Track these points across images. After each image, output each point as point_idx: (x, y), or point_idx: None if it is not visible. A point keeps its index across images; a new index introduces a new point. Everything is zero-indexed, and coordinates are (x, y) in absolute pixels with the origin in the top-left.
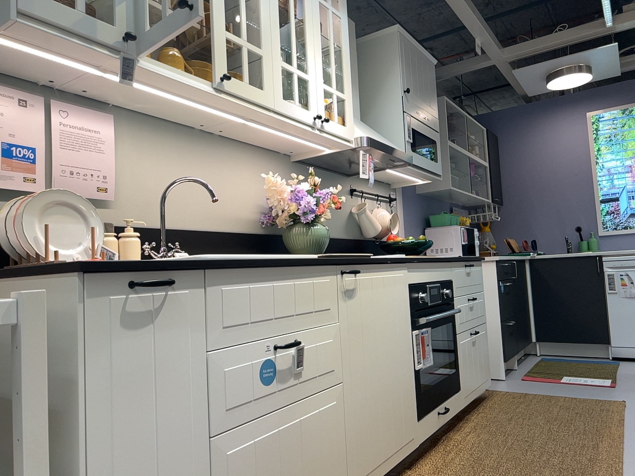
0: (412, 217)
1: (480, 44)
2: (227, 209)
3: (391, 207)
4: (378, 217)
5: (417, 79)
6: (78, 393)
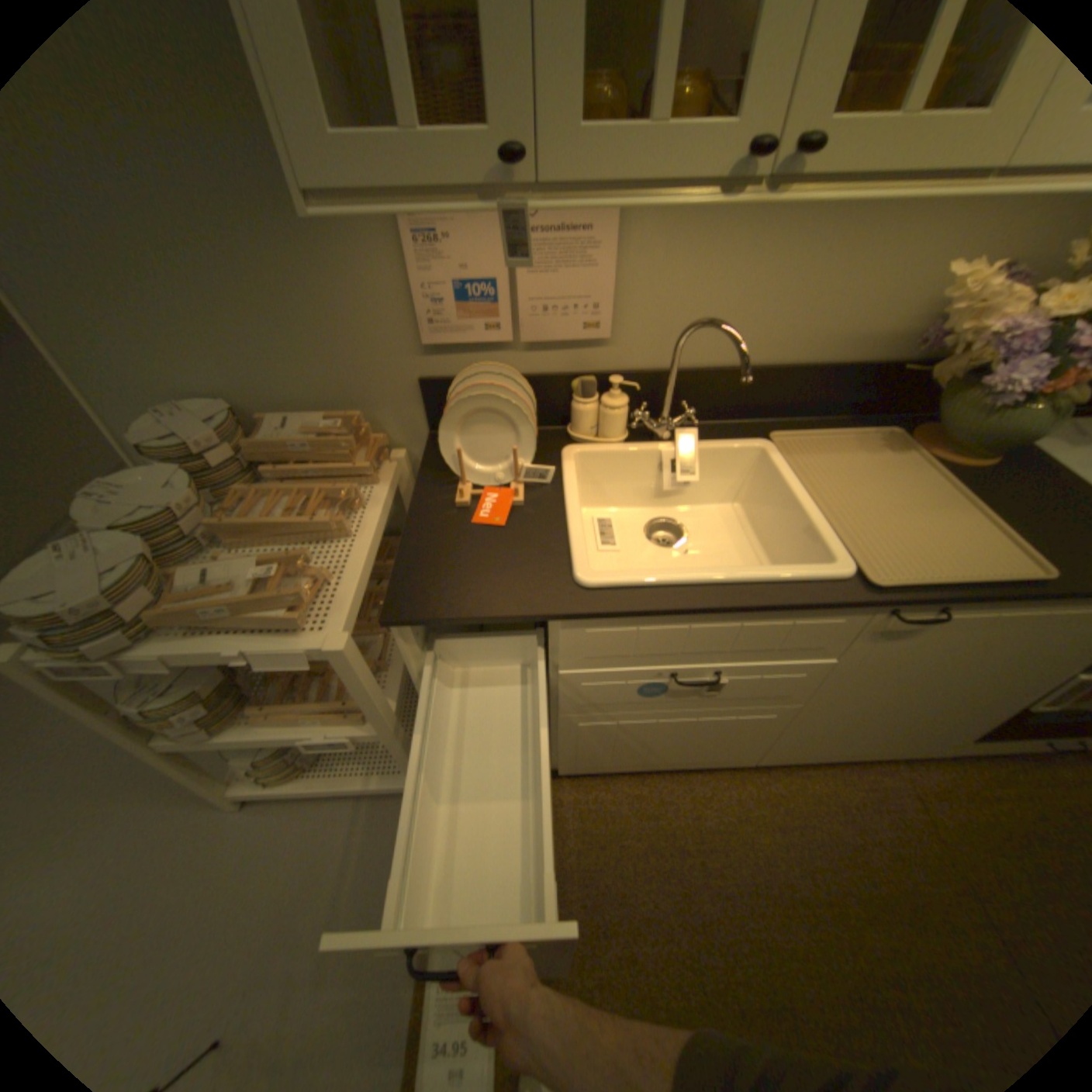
0: None
1: None
2: (844, 320)
3: None
4: None
5: None
6: (419, 683)
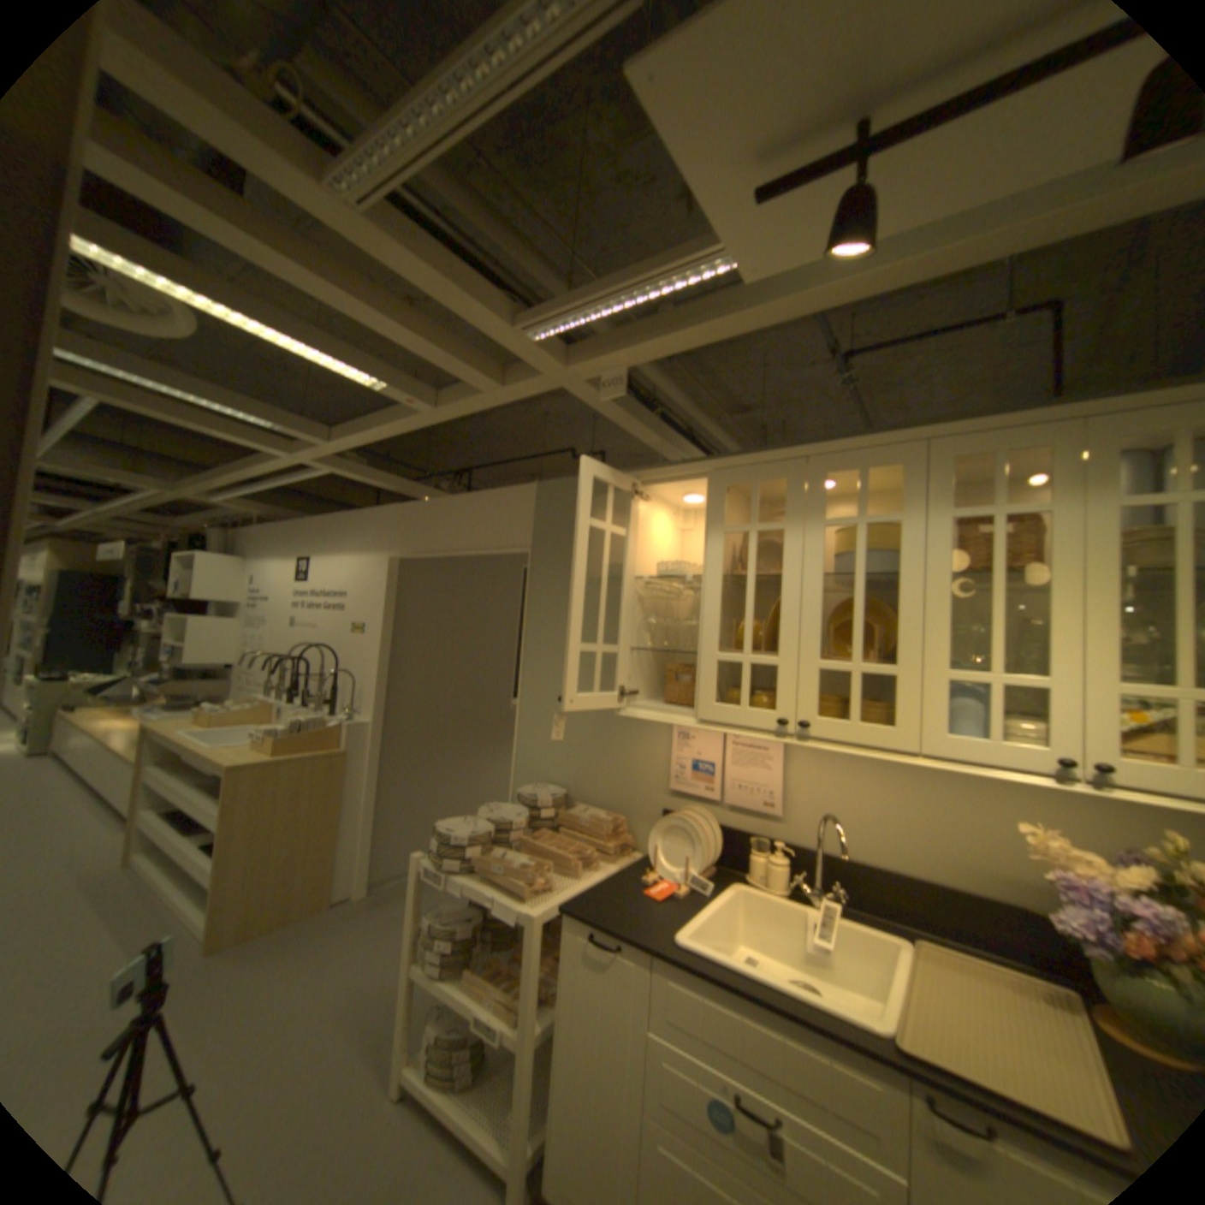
0: None
1: None
2: (978, 859)
3: None
4: None
5: None
6: (560, 991)
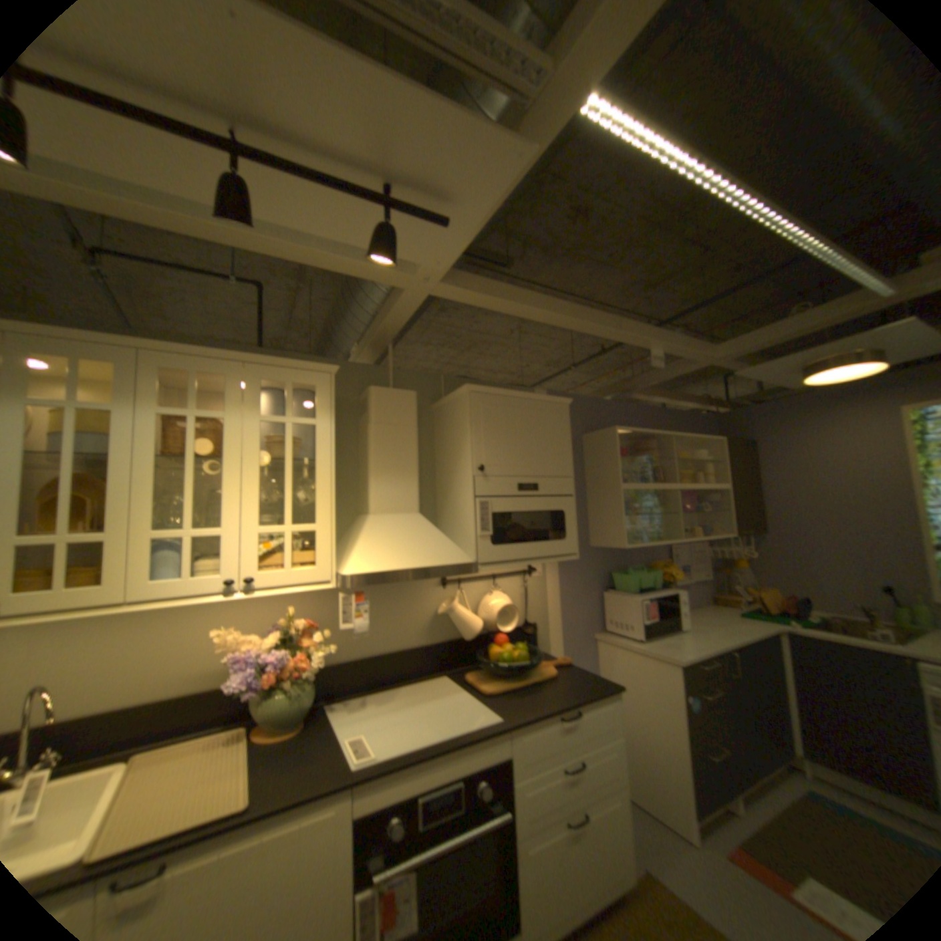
0: (577, 582)
1: (661, 353)
2: (187, 668)
3: (527, 581)
4: (485, 609)
5: (515, 441)
6: None
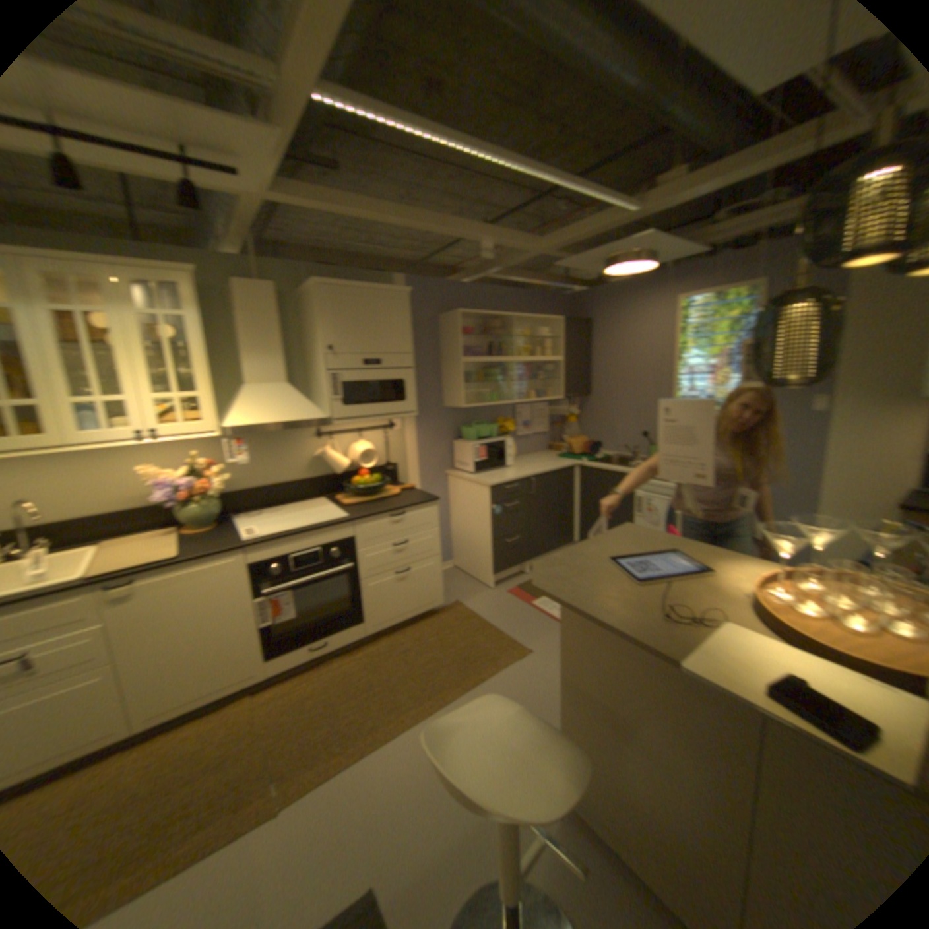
0: (429, 433)
1: (488, 245)
2: (120, 492)
3: (387, 432)
4: (350, 452)
5: (357, 325)
6: None
